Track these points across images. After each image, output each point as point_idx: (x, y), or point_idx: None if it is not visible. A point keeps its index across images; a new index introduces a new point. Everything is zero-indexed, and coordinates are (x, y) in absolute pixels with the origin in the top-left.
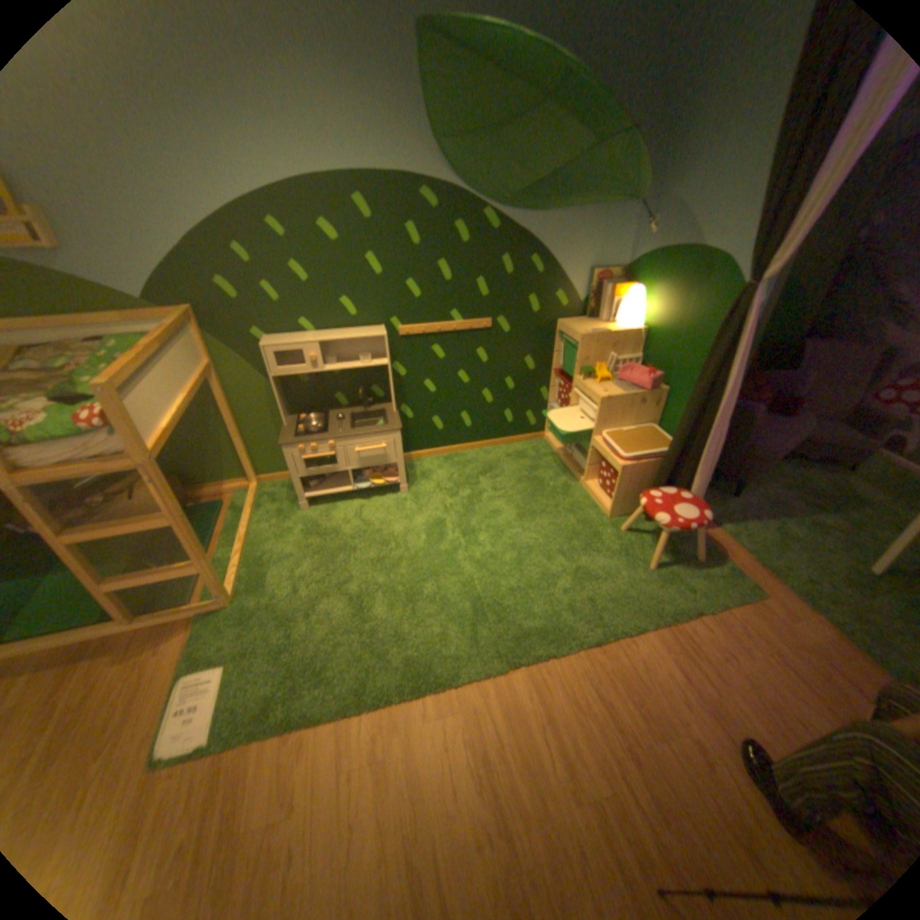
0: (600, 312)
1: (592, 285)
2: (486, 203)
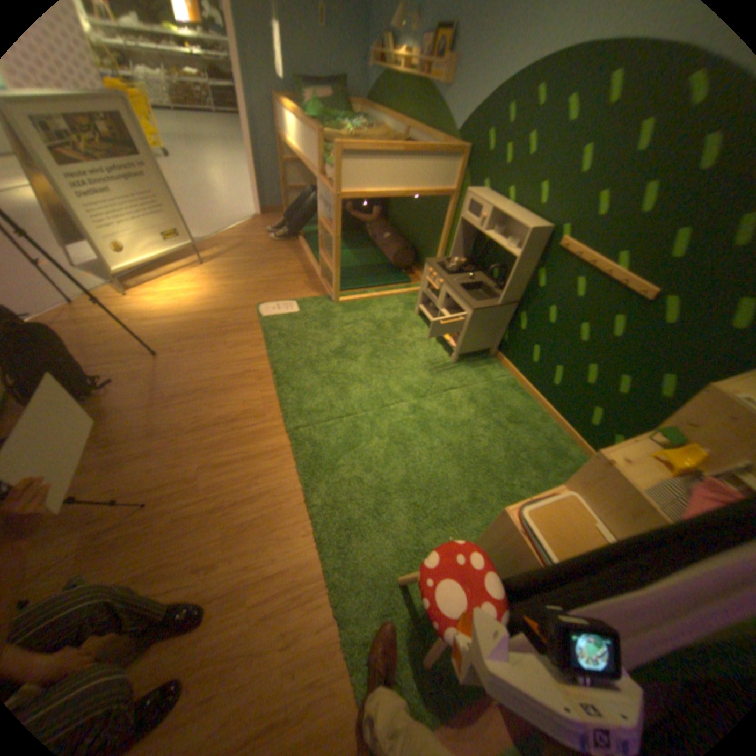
0: None
1: None
2: None
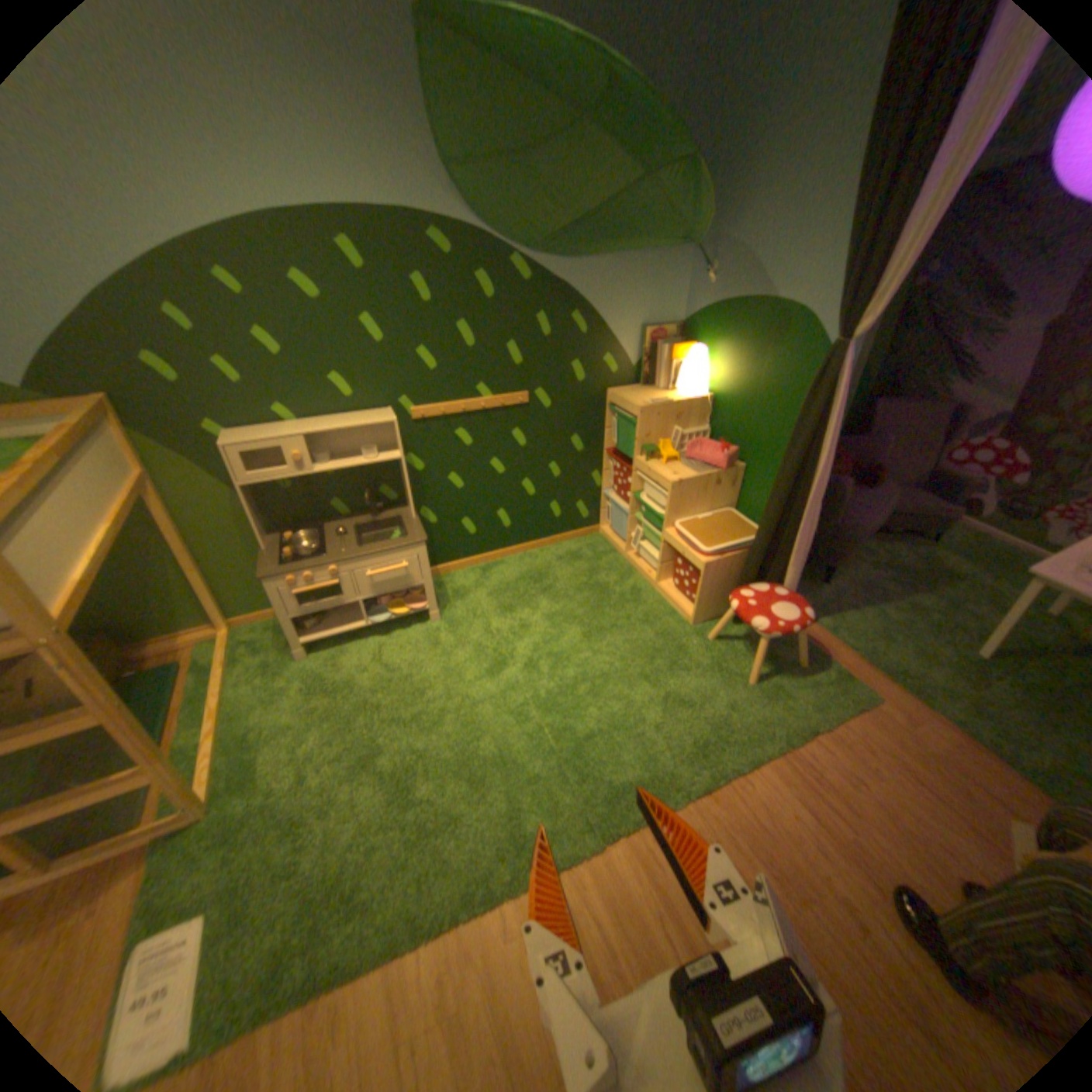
0: (657, 377)
1: (645, 347)
2: (513, 248)
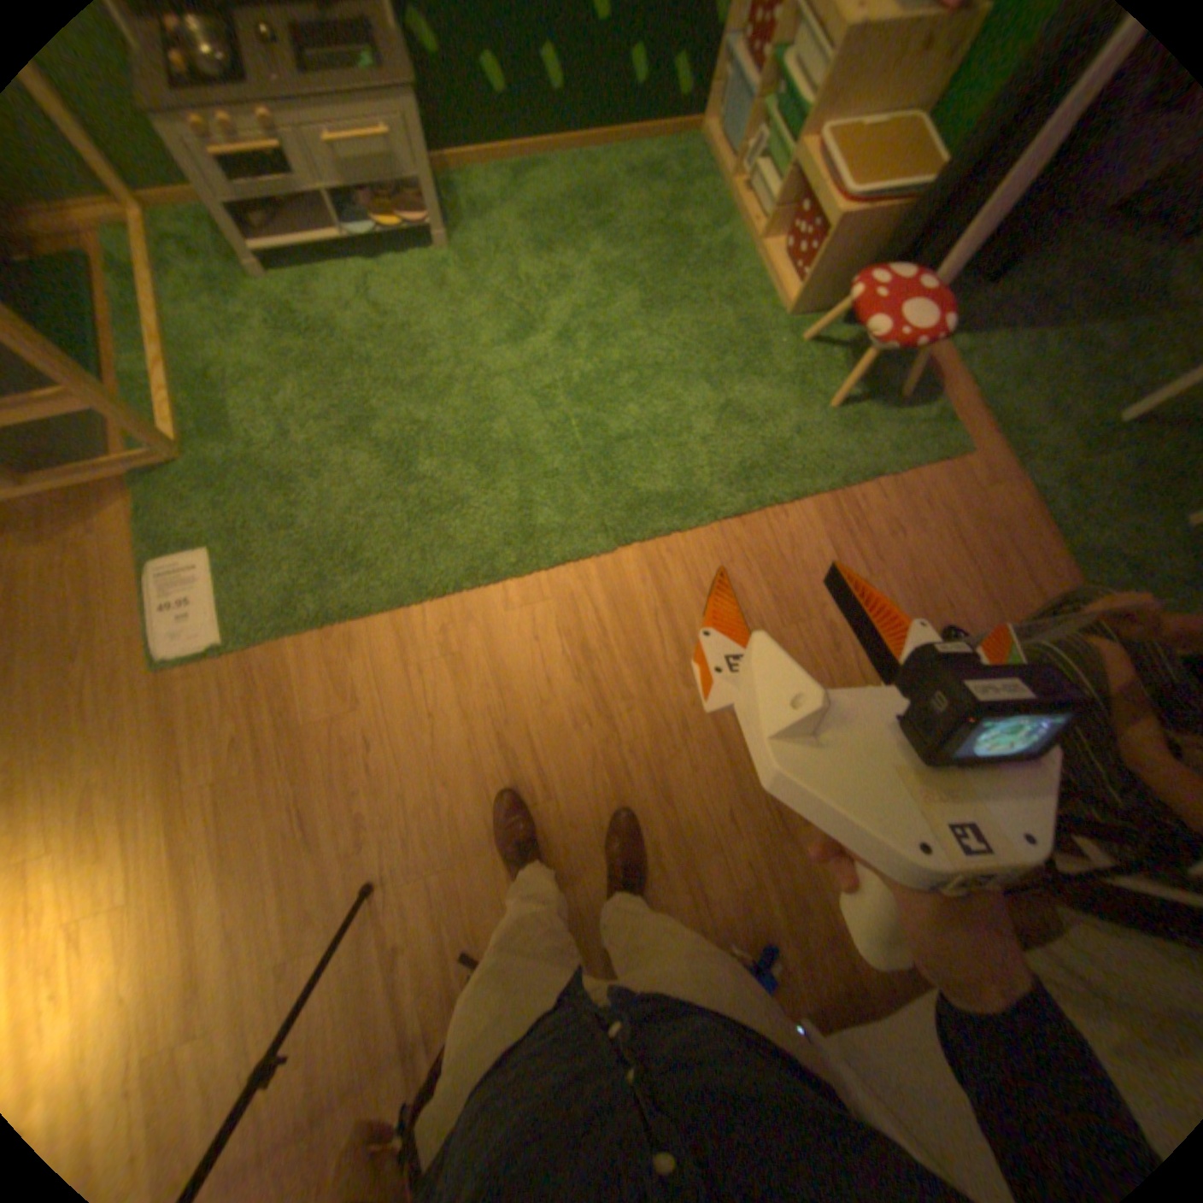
0: None
1: None
2: None
